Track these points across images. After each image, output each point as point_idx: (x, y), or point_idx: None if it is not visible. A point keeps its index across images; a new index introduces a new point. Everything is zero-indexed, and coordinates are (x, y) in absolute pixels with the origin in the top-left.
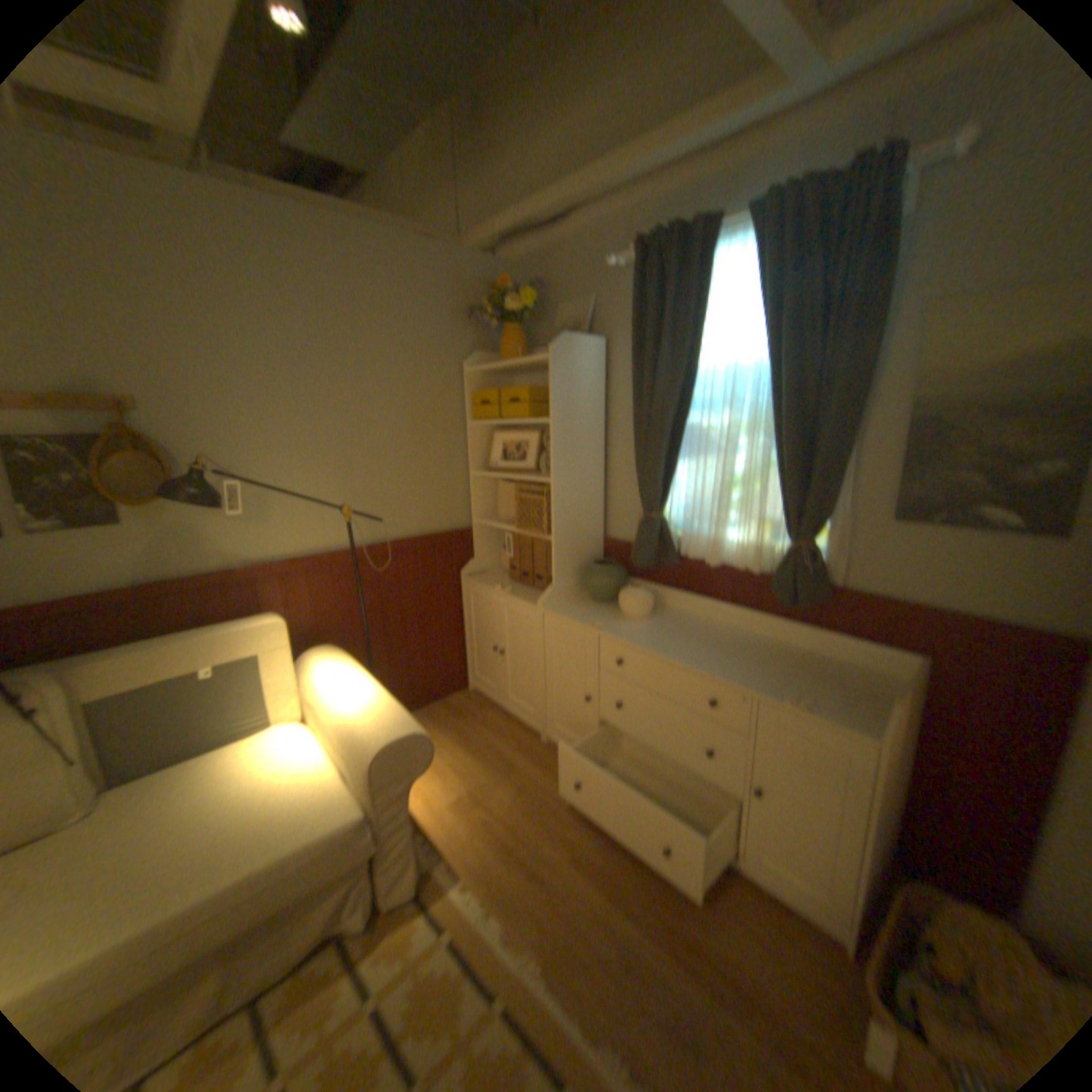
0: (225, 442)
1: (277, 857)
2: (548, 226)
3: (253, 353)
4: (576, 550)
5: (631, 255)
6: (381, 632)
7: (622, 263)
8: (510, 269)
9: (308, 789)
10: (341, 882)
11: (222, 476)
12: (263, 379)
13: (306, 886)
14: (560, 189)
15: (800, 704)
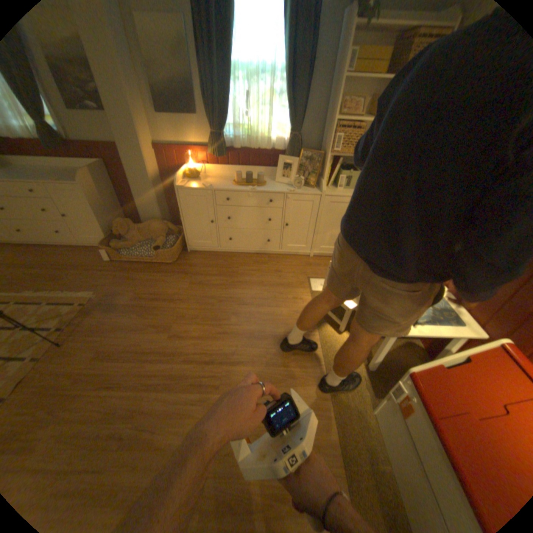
0: None
1: None
2: None
3: None
4: None
5: None
6: None
7: None
8: None
9: None
10: None
11: None
12: None
13: None
14: None
15: (54, 181)
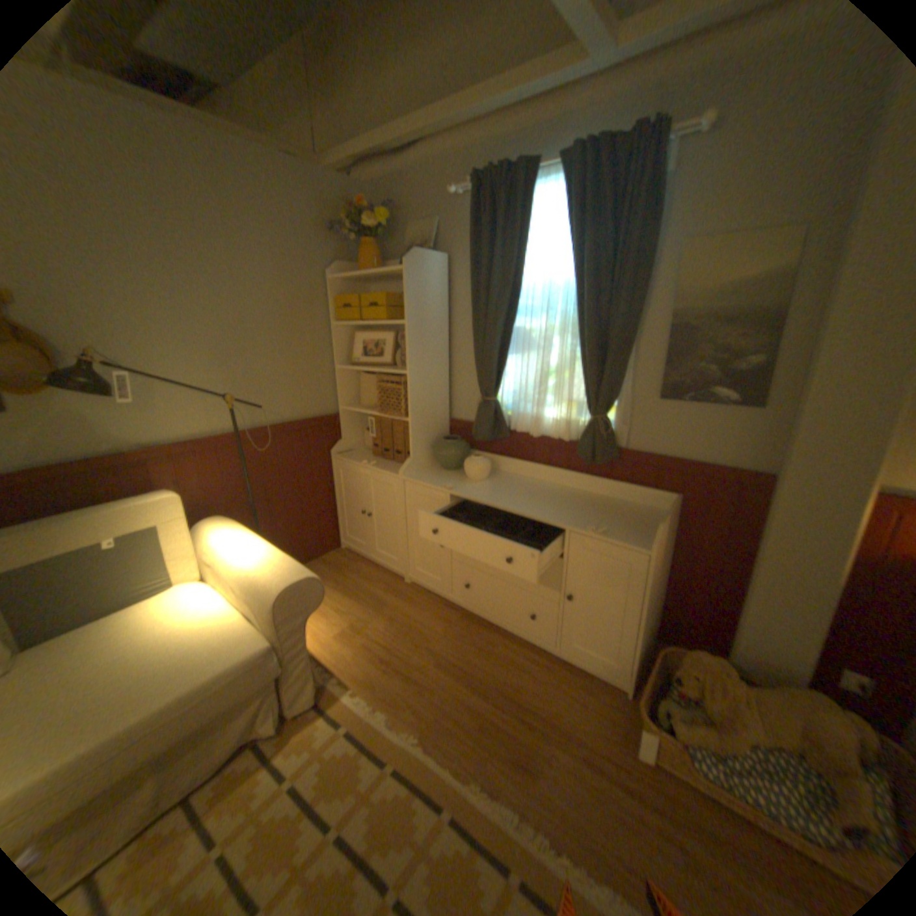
0: (108, 335)
1: (201, 680)
2: (395, 153)
3: (130, 253)
4: (428, 429)
5: (468, 185)
6: (264, 503)
7: (461, 191)
8: (363, 188)
9: (218, 628)
10: (254, 697)
11: (107, 366)
12: (141, 278)
13: (227, 701)
14: (406, 121)
15: (598, 531)
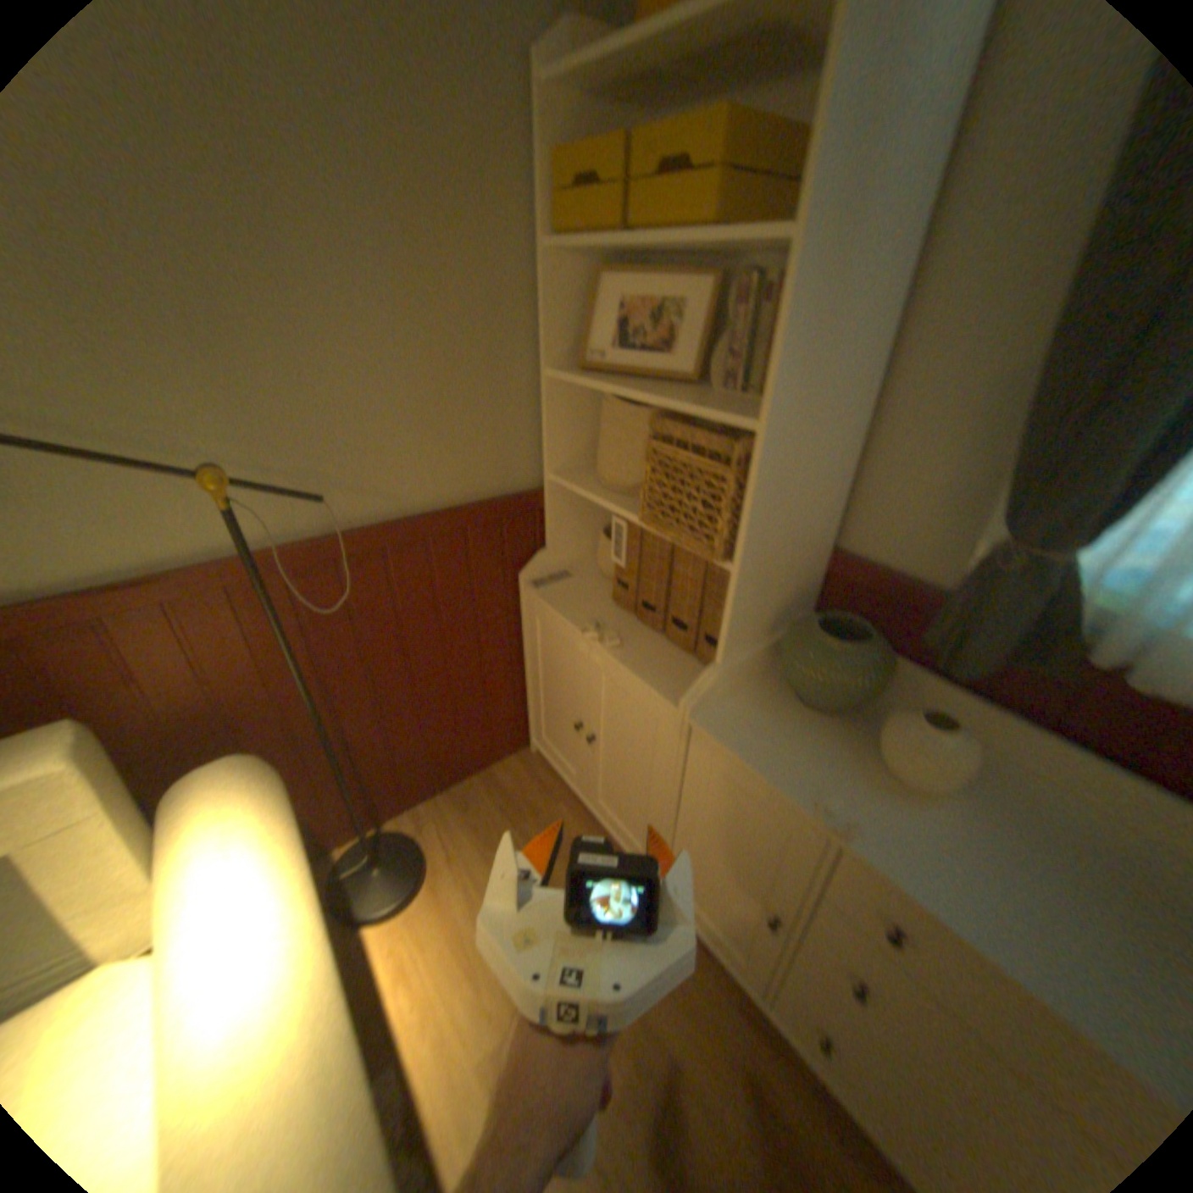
0: None
1: None
2: None
3: None
4: (780, 585)
5: None
6: (366, 692)
7: None
8: None
9: None
10: None
11: None
12: None
13: None
14: None
15: None
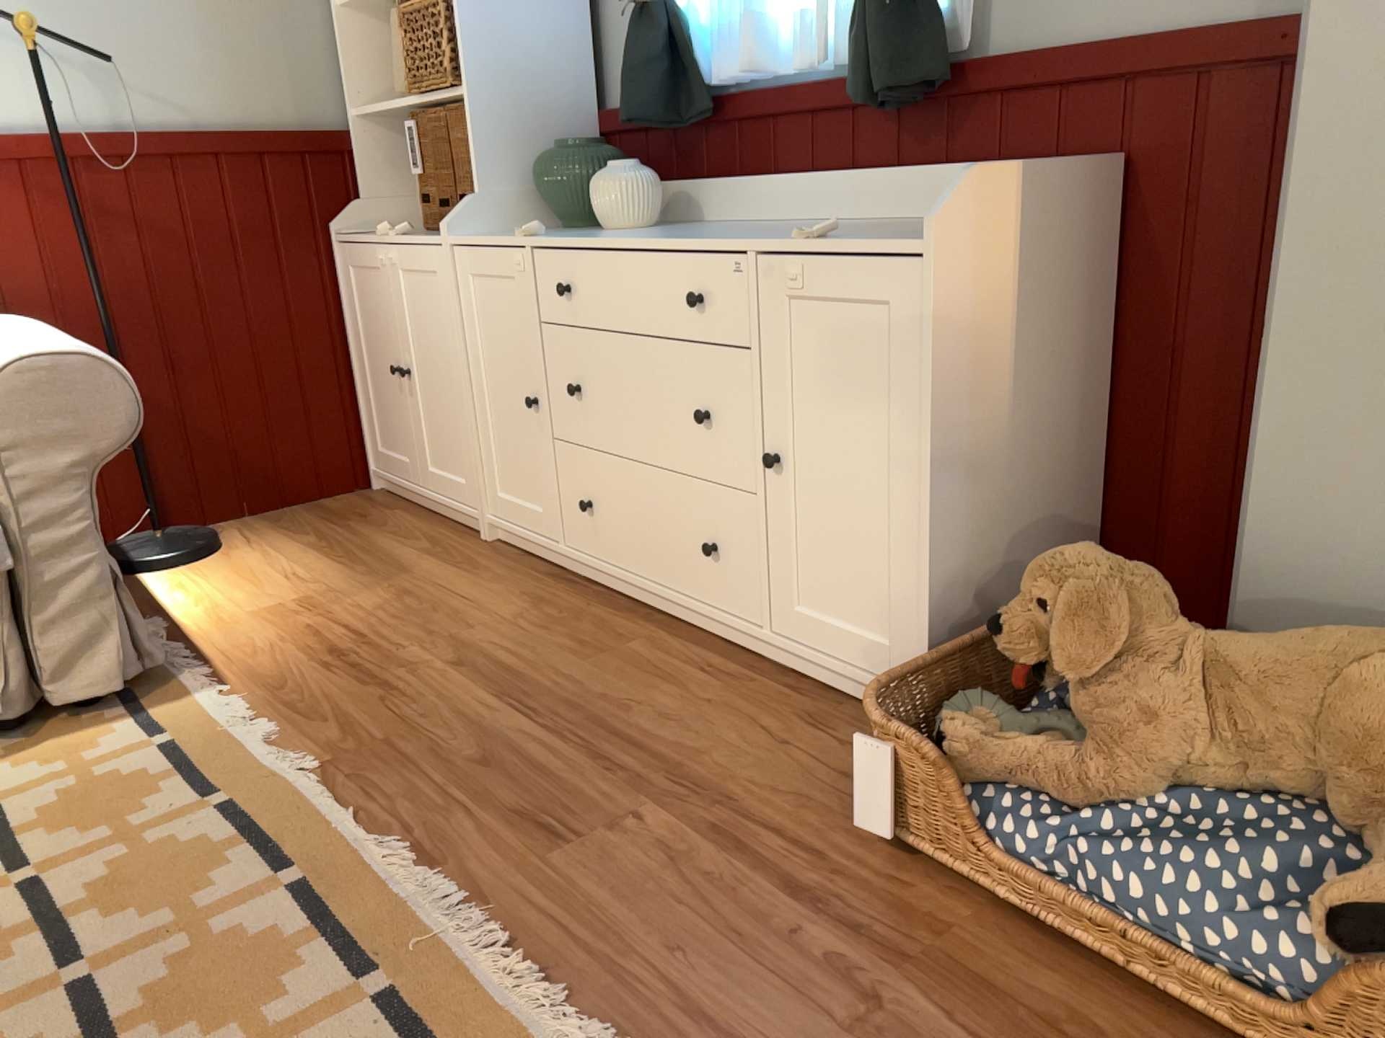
0: None
1: None
2: None
3: None
4: (524, 126)
5: None
6: (156, 332)
7: None
8: None
9: None
10: None
11: None
12: None
13: None
14: None
15: (814, 236)
